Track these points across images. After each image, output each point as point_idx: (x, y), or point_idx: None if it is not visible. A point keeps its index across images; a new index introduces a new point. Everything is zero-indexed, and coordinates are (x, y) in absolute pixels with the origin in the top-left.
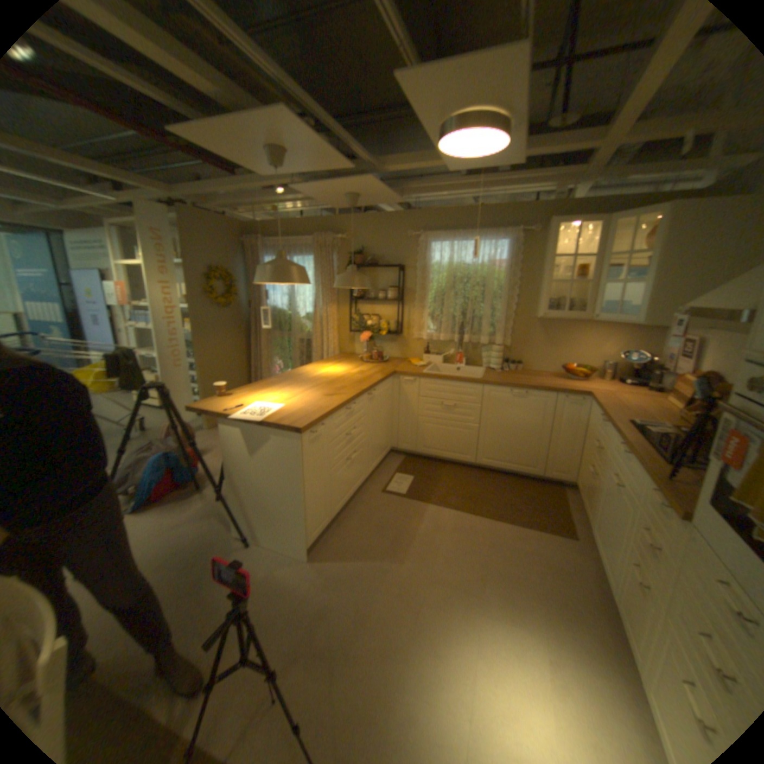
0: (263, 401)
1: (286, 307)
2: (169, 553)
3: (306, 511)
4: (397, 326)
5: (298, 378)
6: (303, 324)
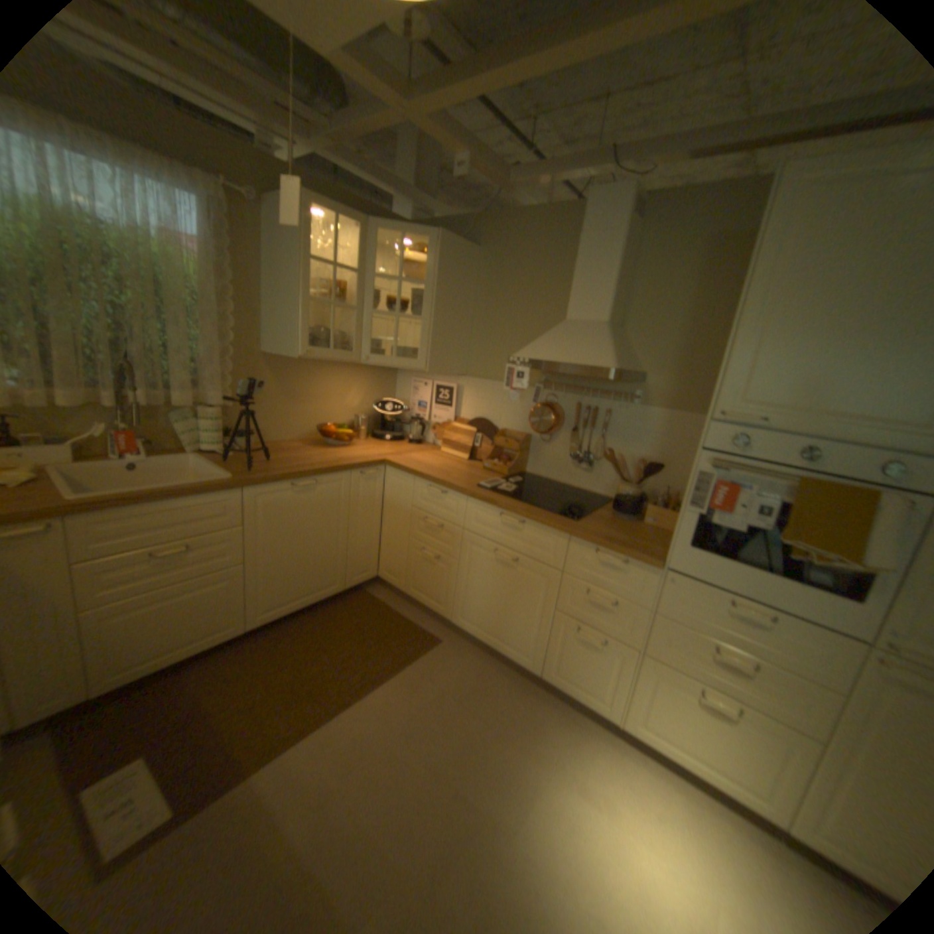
0: None
1: None
2: None
3: None
4: None
5: None
6: None
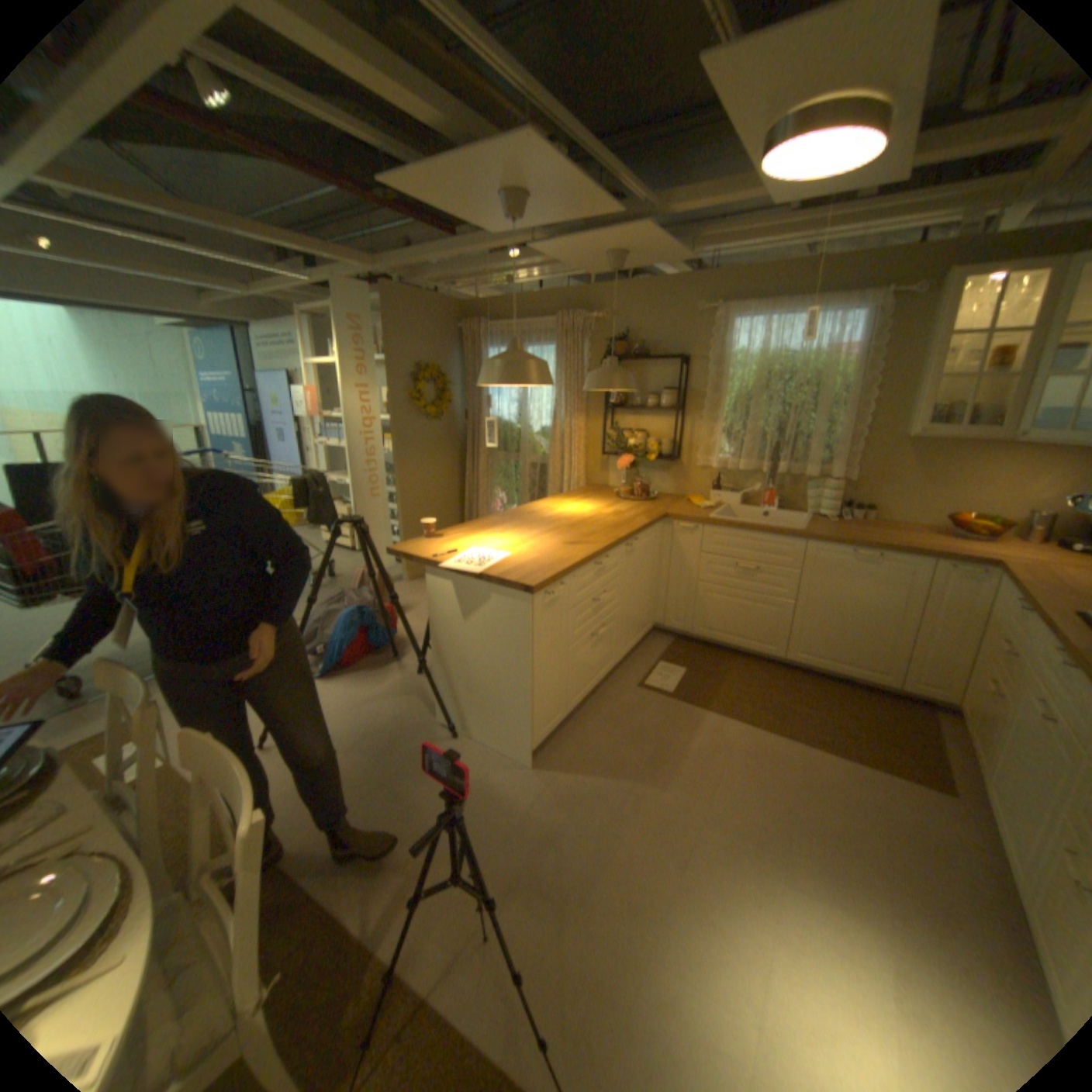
0: (484, 546)
1: (515, 418)
2: (363, 731)
3: (535, 700)
4: (674, 446)
5: (530, 517)
6: (538, 442)
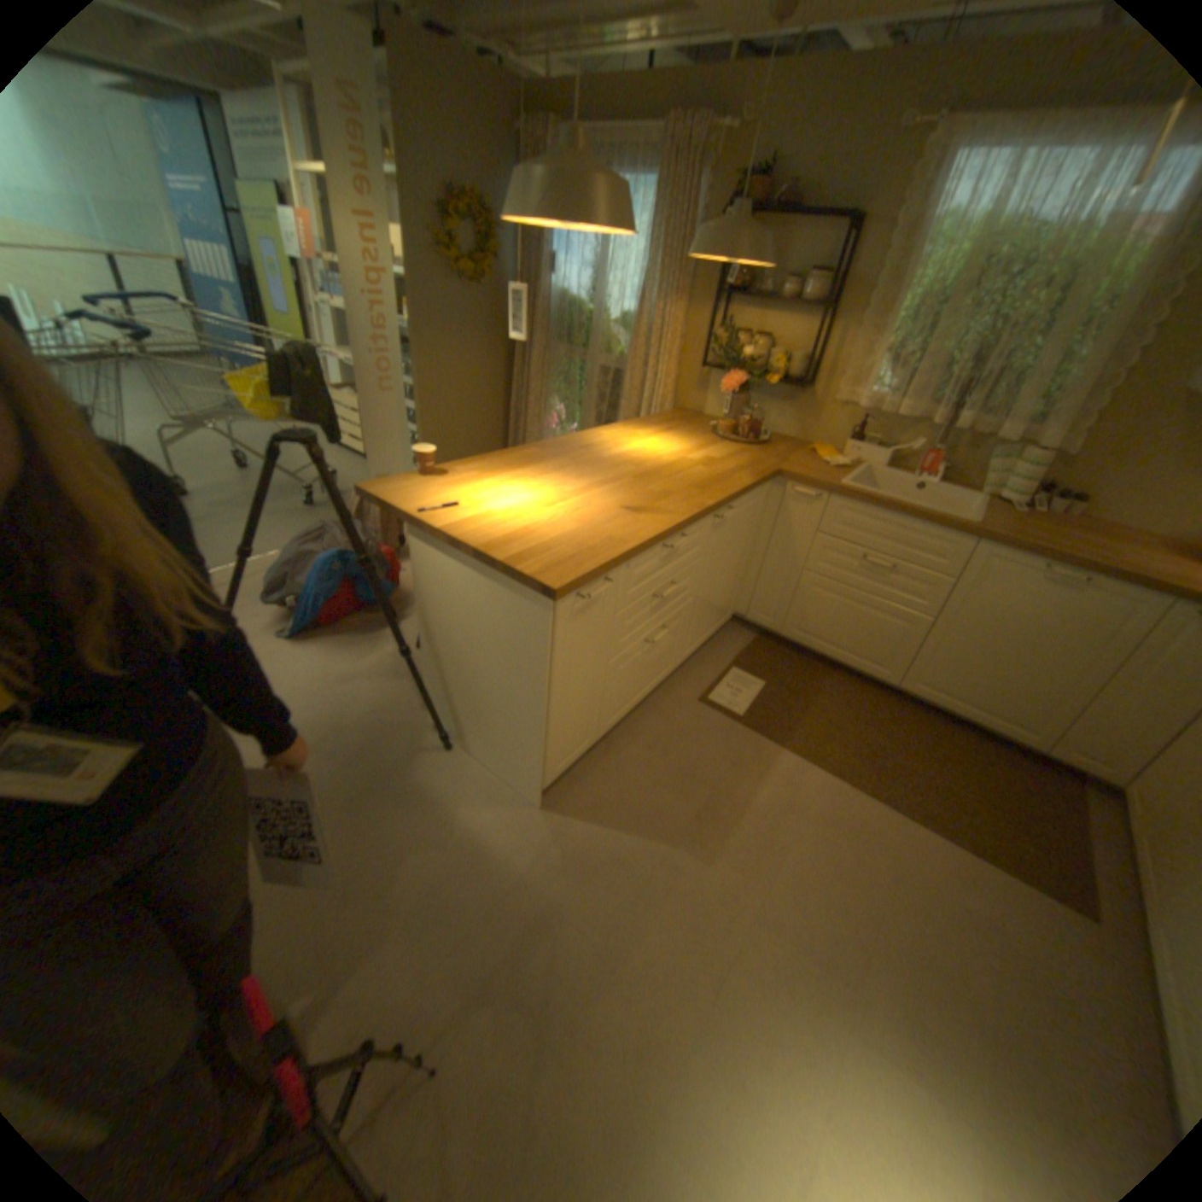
0: (501, 499)
1: (586, 294)
2: (330, 726)
3: (549, 734)
4: (809, 366)
5: (583, 454)
6: (614, 335)
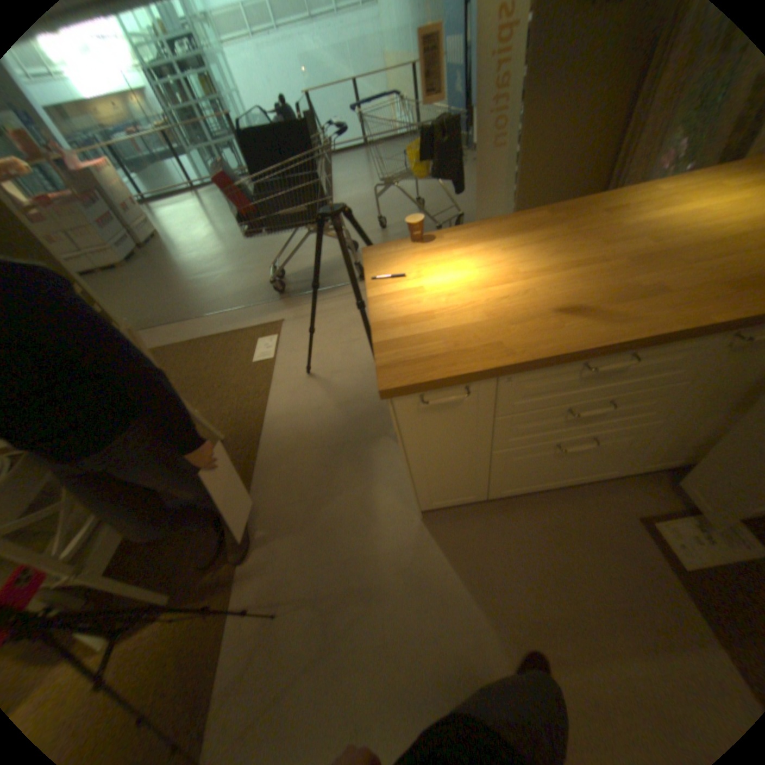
0: (447, 274)
1: None
2: (357, 395)
3: (416, 484)
4: None
5: (600, 219)
6: None
